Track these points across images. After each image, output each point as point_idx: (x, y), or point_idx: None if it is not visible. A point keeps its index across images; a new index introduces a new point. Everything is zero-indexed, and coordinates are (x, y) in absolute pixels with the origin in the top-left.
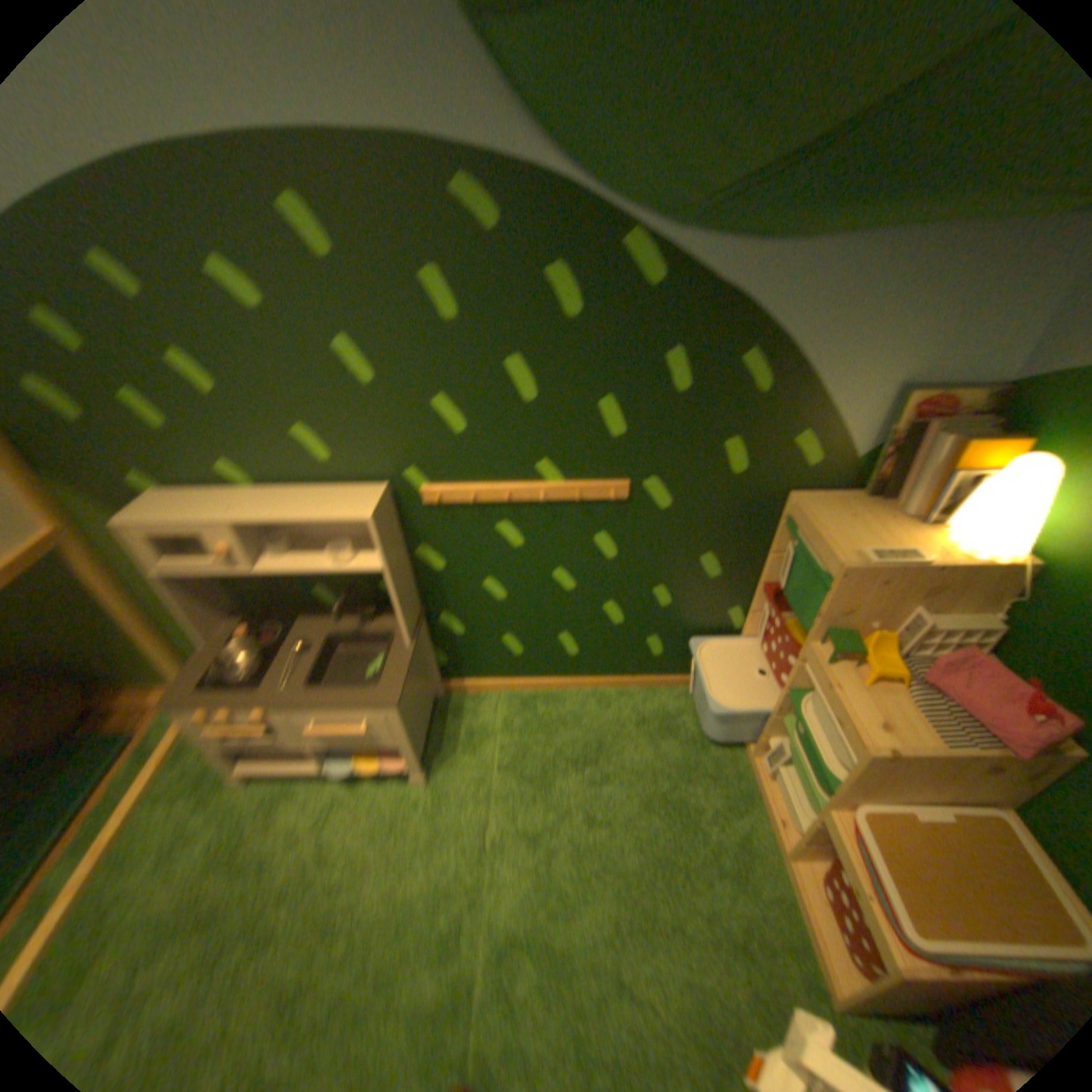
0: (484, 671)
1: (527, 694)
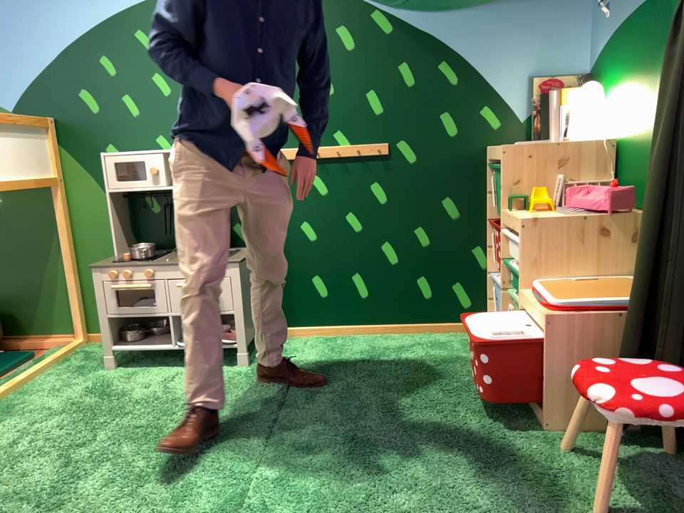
0: (297, 317)
1: (330, 338)
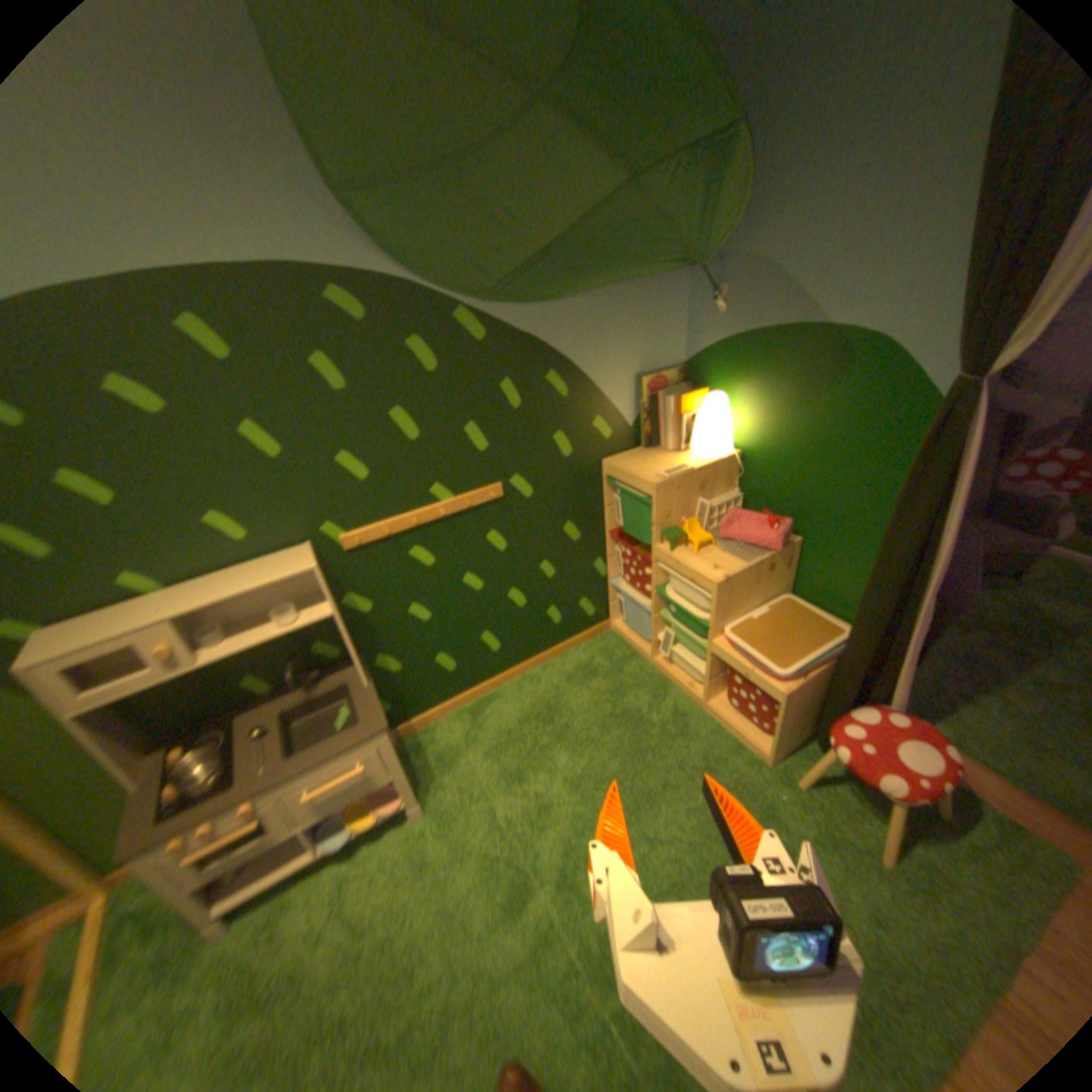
0: (426, 702)
1: (470, 705)
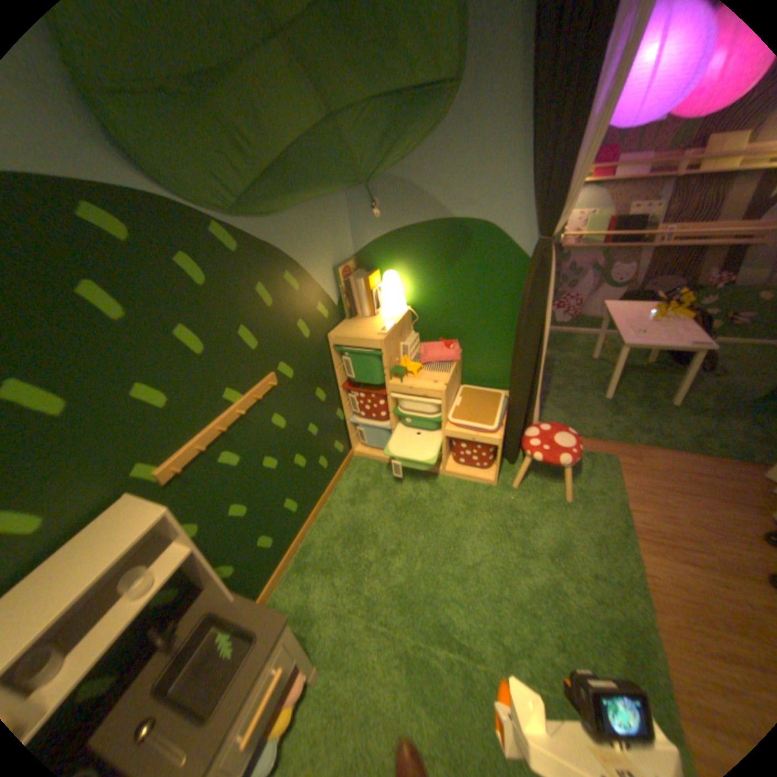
0: (258, 585)
1: (291, 565)
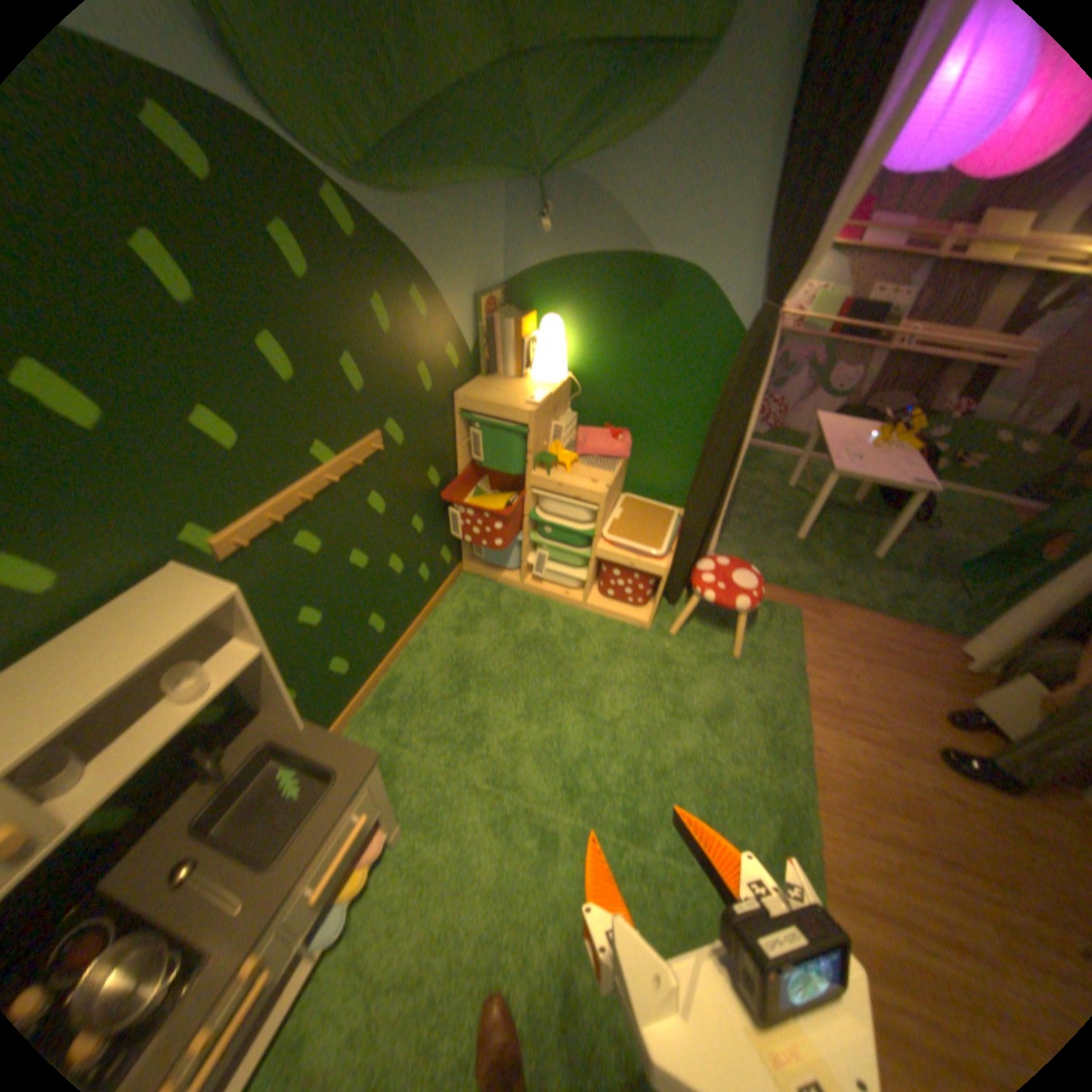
0: (324, 721)
1: (368, 702)
